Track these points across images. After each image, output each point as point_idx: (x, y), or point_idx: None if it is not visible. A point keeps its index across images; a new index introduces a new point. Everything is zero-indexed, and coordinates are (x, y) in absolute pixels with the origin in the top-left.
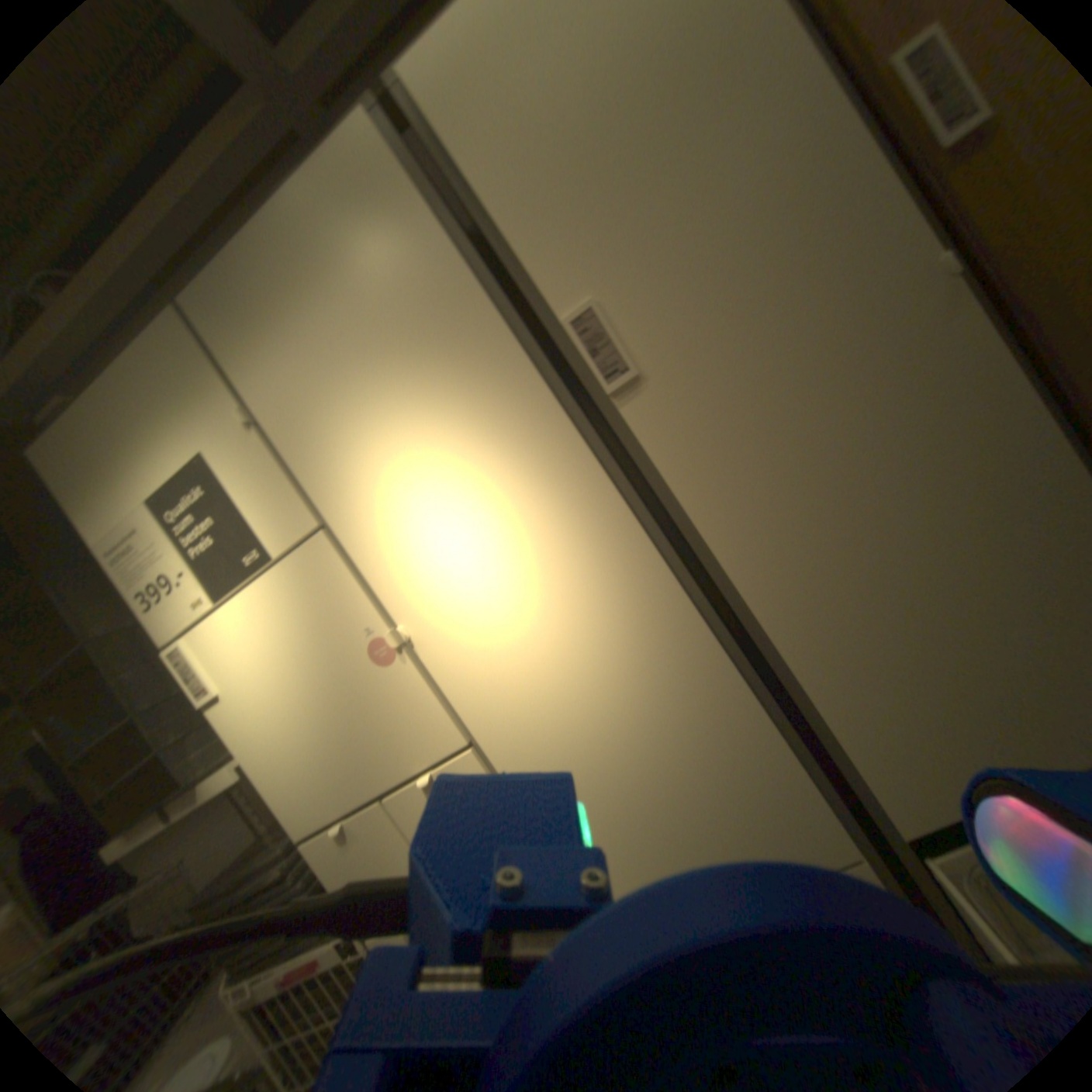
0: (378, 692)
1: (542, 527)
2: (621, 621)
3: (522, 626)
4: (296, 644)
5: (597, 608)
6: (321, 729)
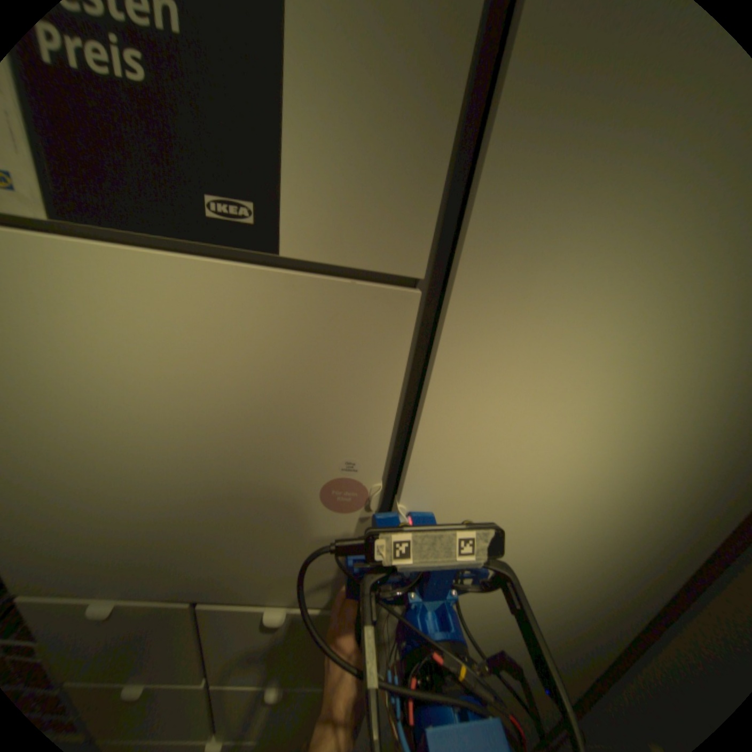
0: (300, 523)
1: (655, 506)
2: (599, 602)
3: (525, 561)
4: (217, 404)
5: (597, 585)
6: (170, 513)
